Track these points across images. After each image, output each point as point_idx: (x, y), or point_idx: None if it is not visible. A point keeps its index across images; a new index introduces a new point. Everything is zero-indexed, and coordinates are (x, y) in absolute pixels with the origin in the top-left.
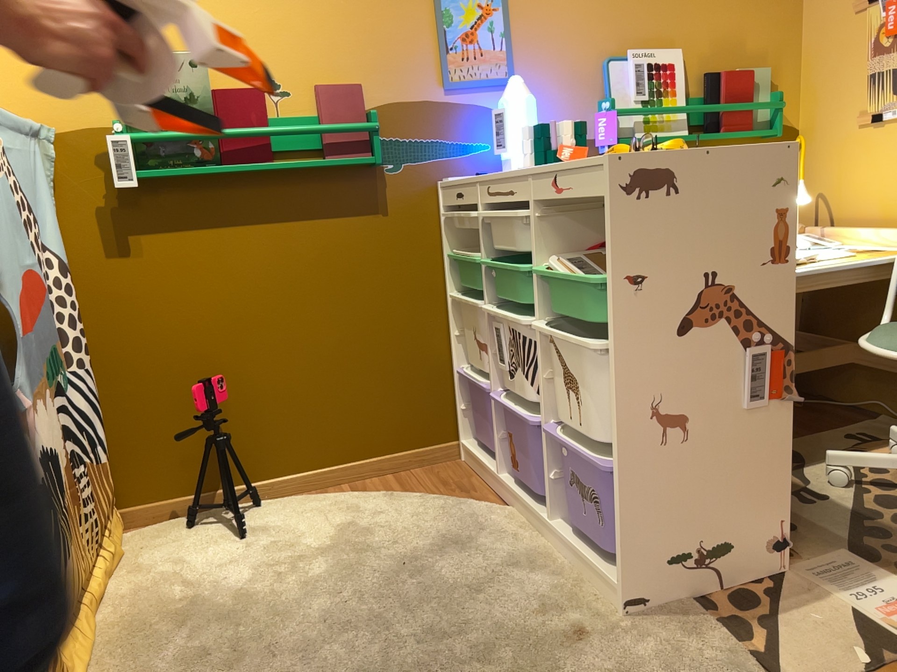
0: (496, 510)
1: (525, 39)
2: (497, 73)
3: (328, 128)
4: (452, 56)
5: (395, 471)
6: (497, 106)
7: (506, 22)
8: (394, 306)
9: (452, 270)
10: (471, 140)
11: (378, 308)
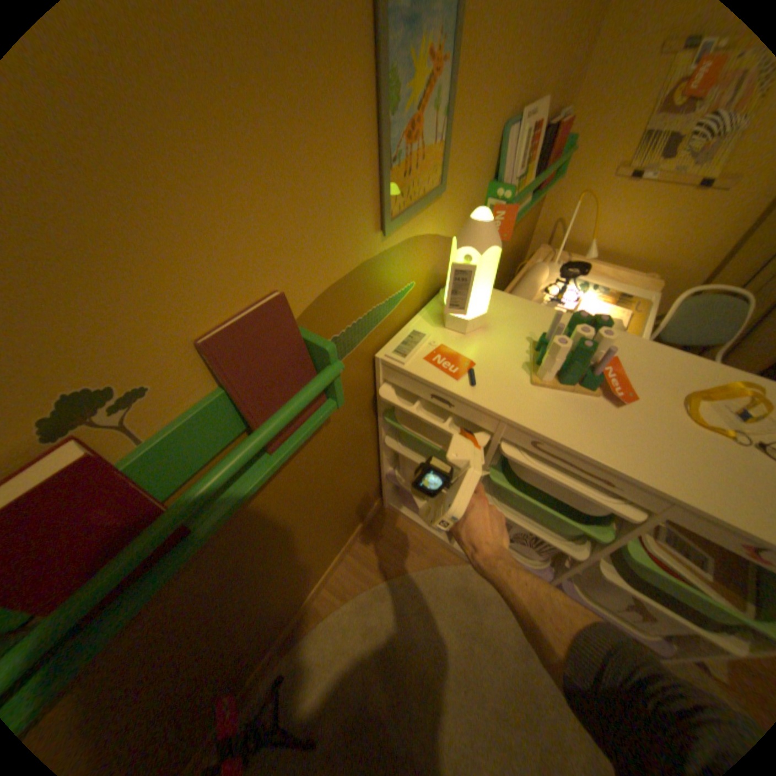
0: (464, 572)
1: (462, 108)
2: (435, 179)
3: (278, 427)
4: (396, 172)
5: (350, 549)
6: (427, 227)
7: (456, 79)
8: (342, 478)
9: (386, 420)
10: (402, 285)
11: (331, 491)
